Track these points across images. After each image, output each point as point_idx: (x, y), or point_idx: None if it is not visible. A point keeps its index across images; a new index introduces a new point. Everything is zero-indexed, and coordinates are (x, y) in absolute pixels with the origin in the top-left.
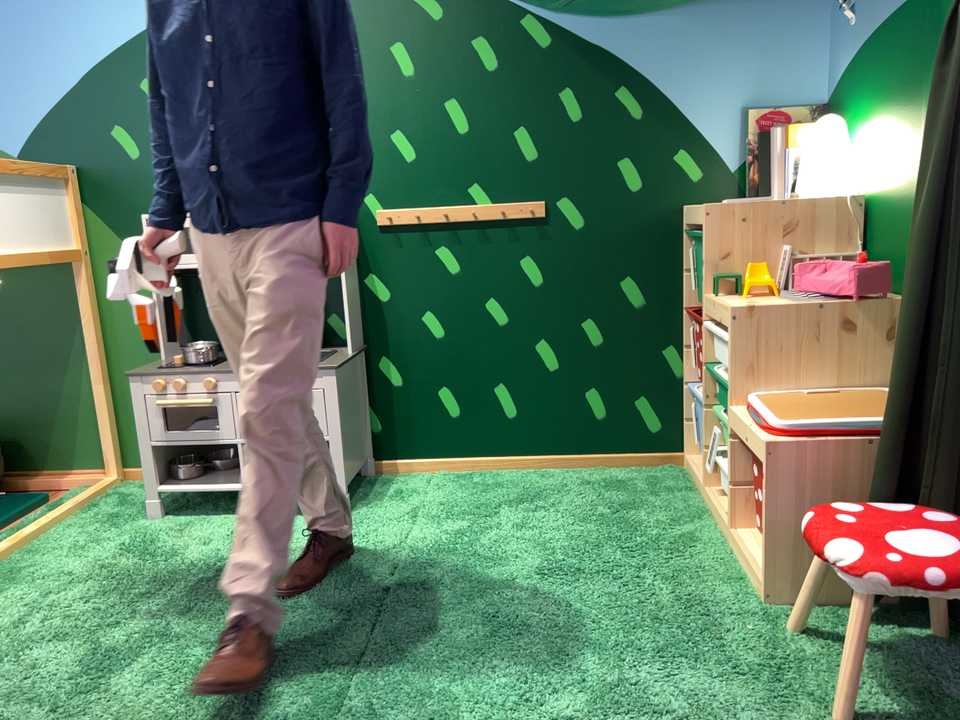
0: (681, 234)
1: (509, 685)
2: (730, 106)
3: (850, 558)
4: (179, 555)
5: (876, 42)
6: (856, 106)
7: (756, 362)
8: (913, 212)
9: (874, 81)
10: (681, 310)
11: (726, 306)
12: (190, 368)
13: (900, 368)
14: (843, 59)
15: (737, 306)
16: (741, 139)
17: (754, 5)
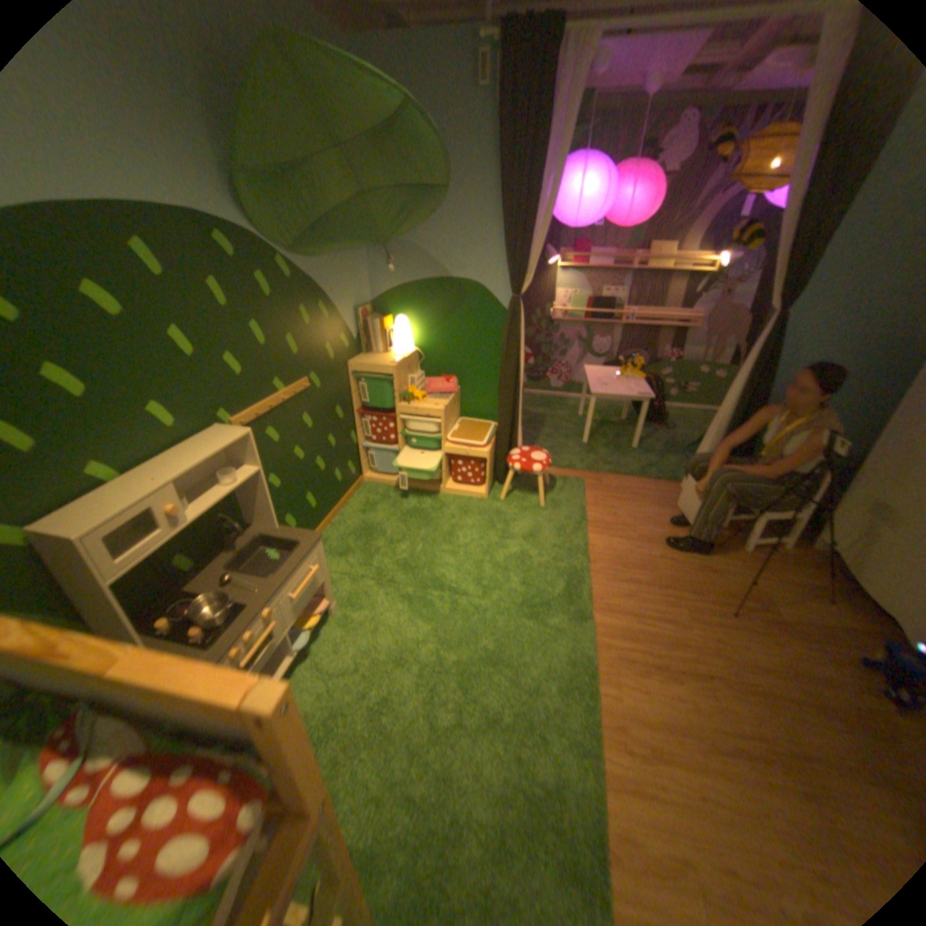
0: (348, 377)
1: (516, 562)
2: (350, 308)
3: (538, 468)
4: (336, 710)
5: (415, 287)
6: (401, 310)
7: (446, 427)
8: (451, 358)
9: (416, 303)
10: (353, 413)
11: (432, 410)
12: (227, 622)
13: (502, 415)
14: (385, 286)
15: (438, 409)
16: (355, 324)
17: (350, 254)
